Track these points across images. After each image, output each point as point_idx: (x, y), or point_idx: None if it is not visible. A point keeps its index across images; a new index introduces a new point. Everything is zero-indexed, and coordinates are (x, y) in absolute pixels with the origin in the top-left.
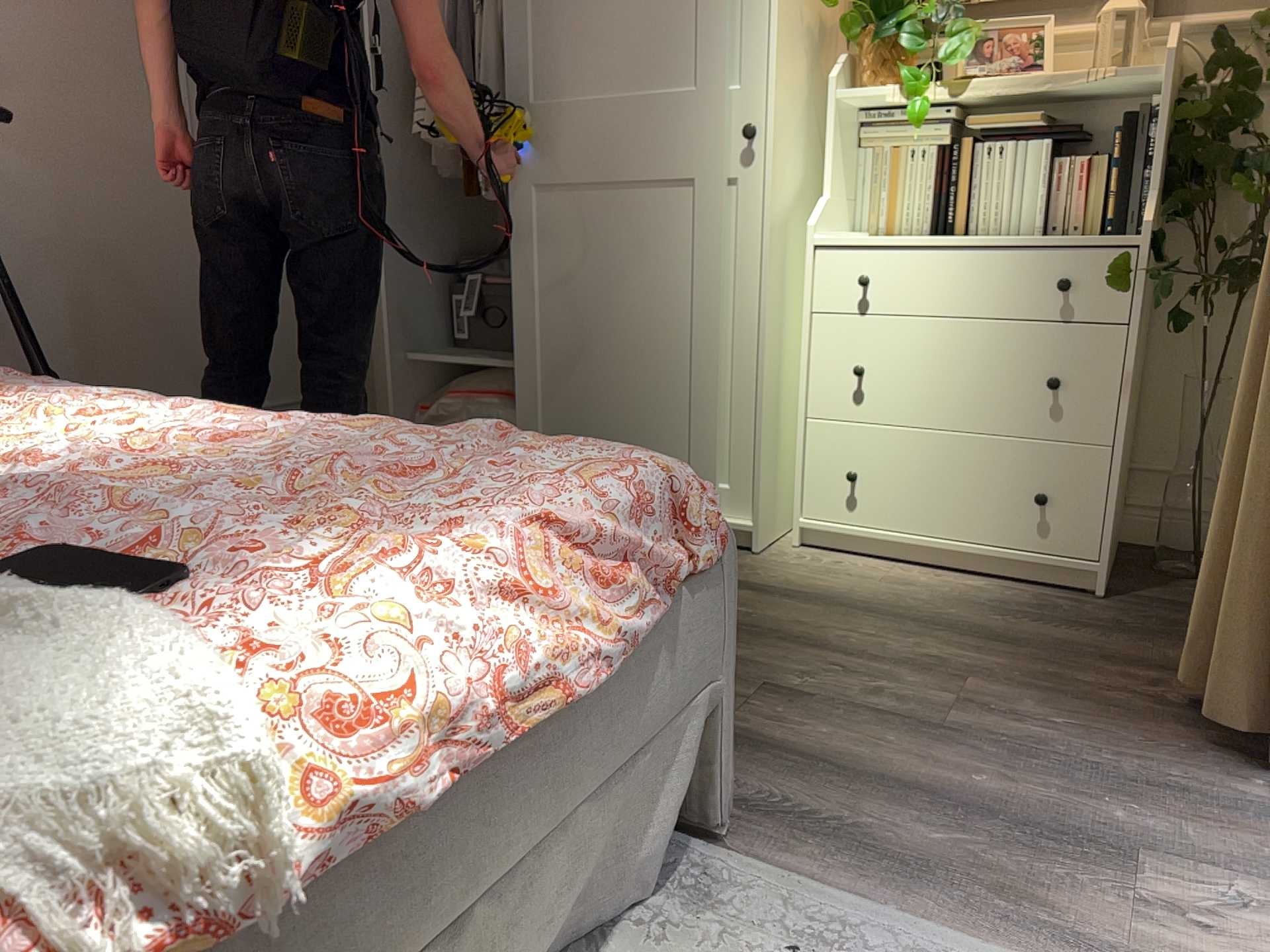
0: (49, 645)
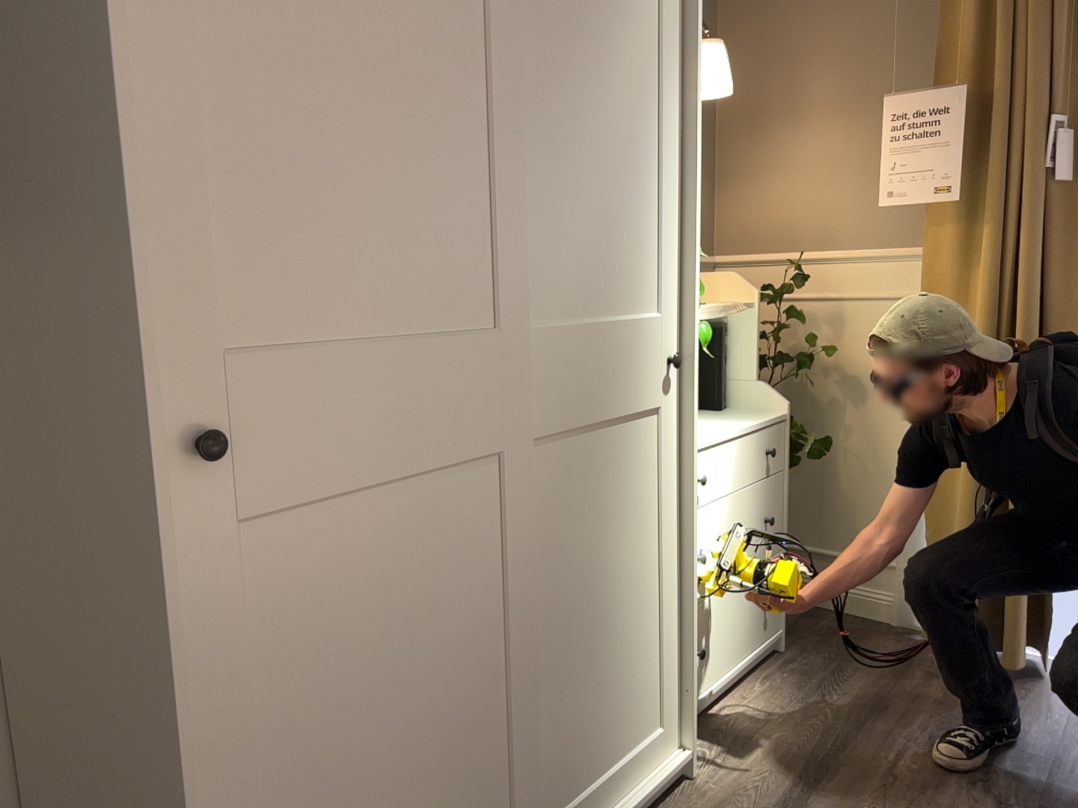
0: None
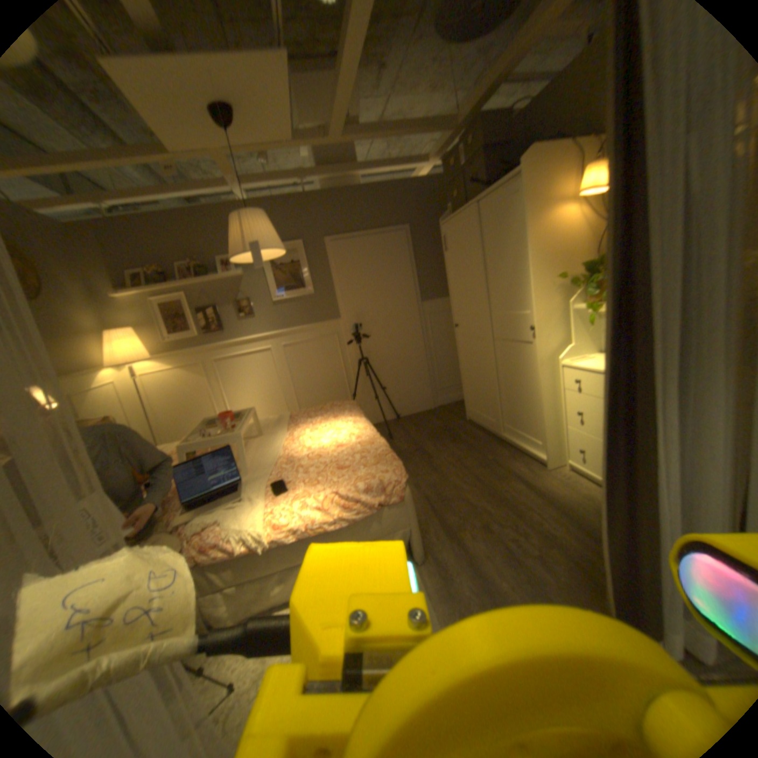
0: (263, 498)
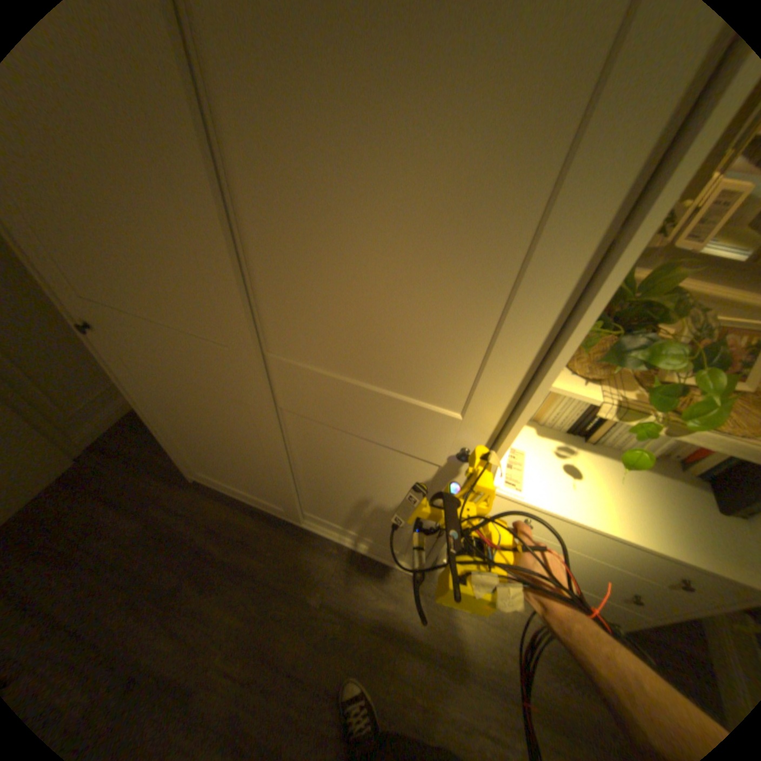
0: None
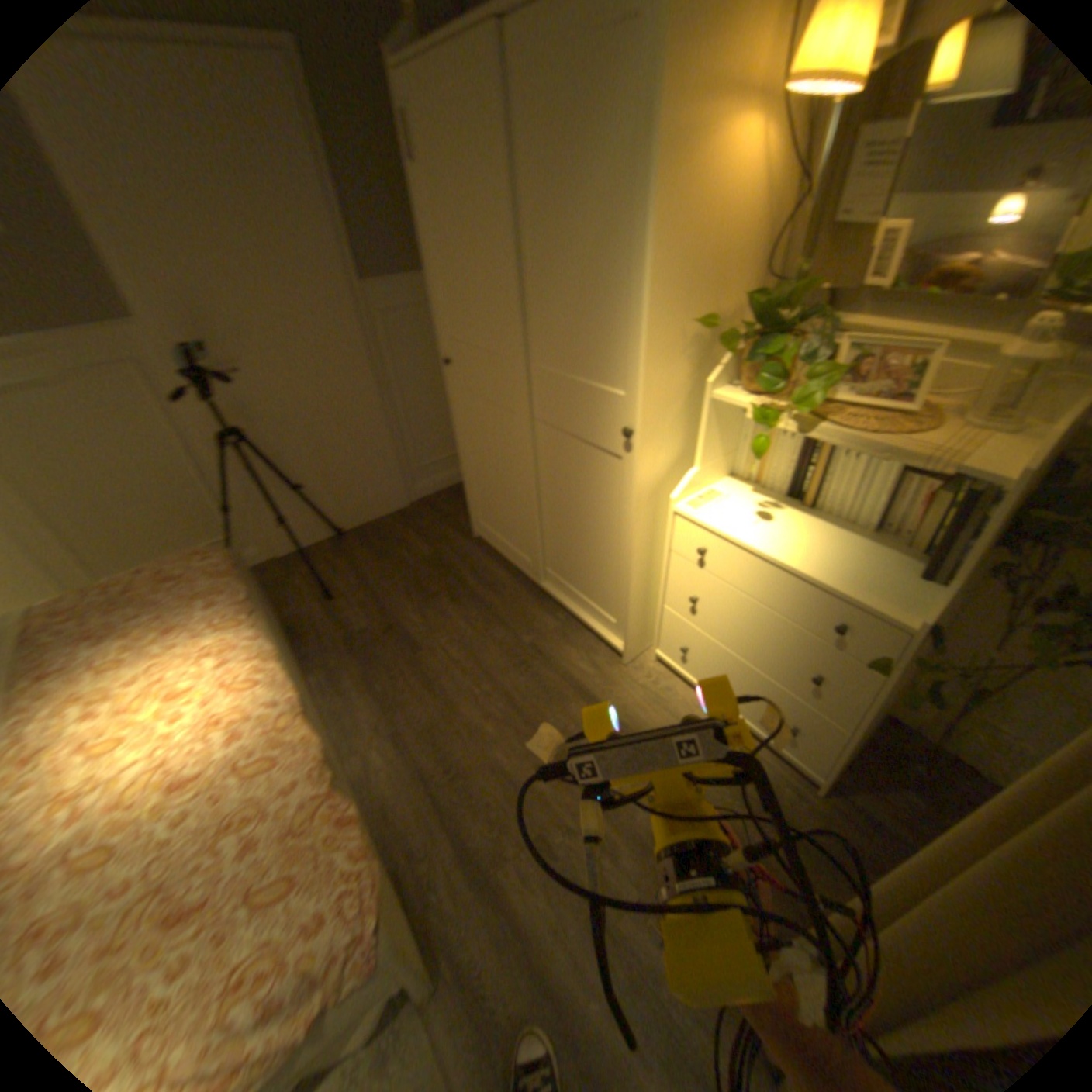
0: None
